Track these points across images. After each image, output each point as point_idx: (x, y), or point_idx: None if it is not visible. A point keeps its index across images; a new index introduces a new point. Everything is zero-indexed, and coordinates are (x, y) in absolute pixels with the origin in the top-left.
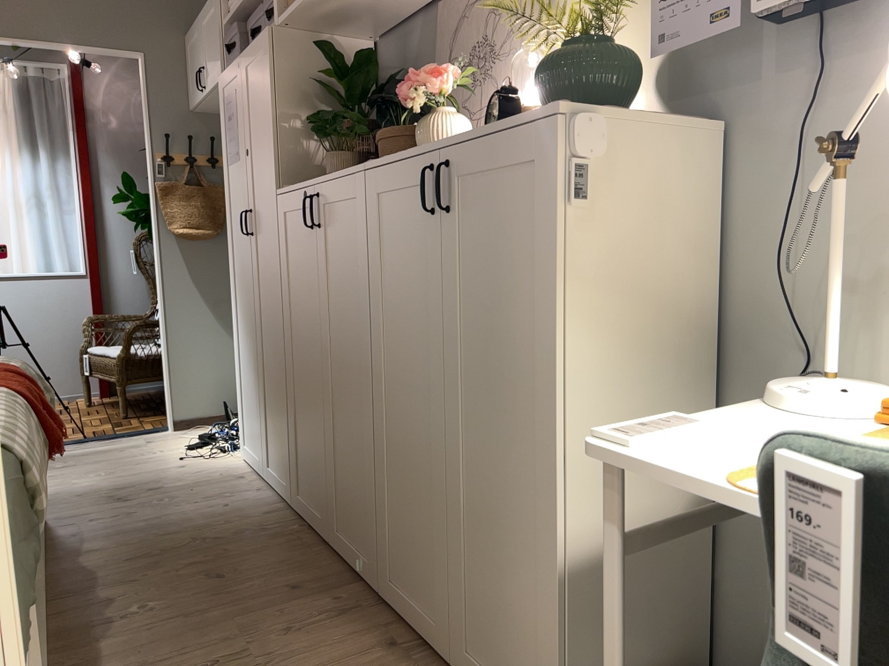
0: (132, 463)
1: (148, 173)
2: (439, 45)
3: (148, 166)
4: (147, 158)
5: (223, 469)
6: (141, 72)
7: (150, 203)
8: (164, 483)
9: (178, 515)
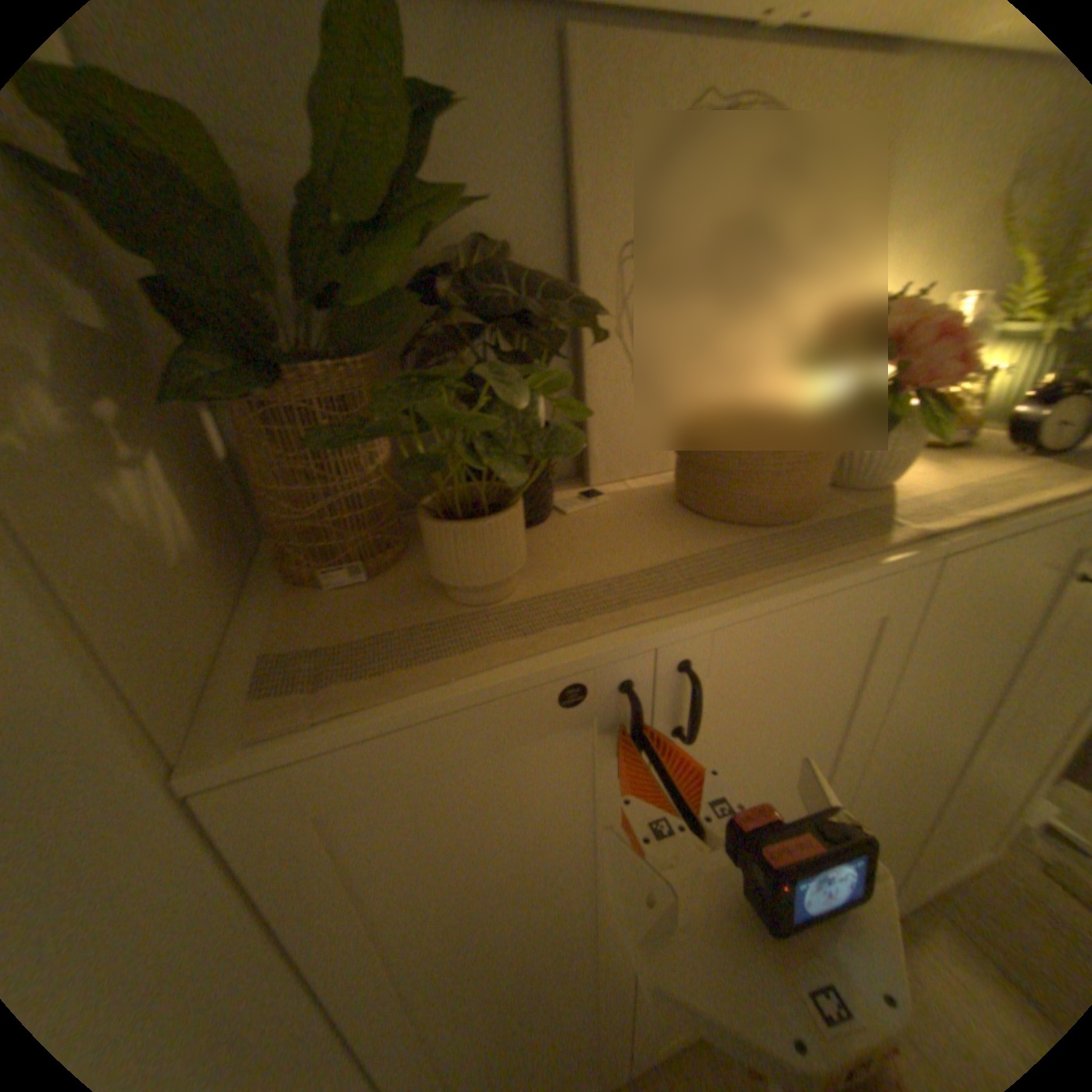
0: None
1: None
2: (584, 168)
3: None
4: None
5: None
6: None
7: None
8: None
9: None
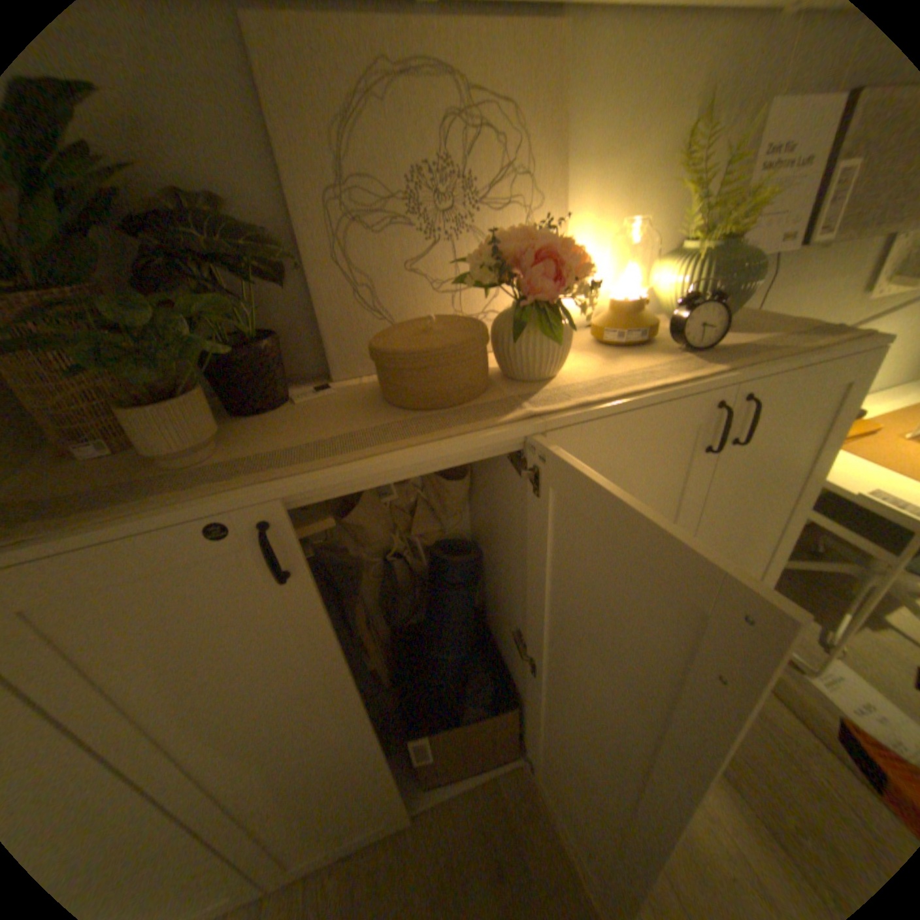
0: None
1: None
2: (279, 127)
3: None
4: None
5: None
6: None
7: None
8: None
9: None
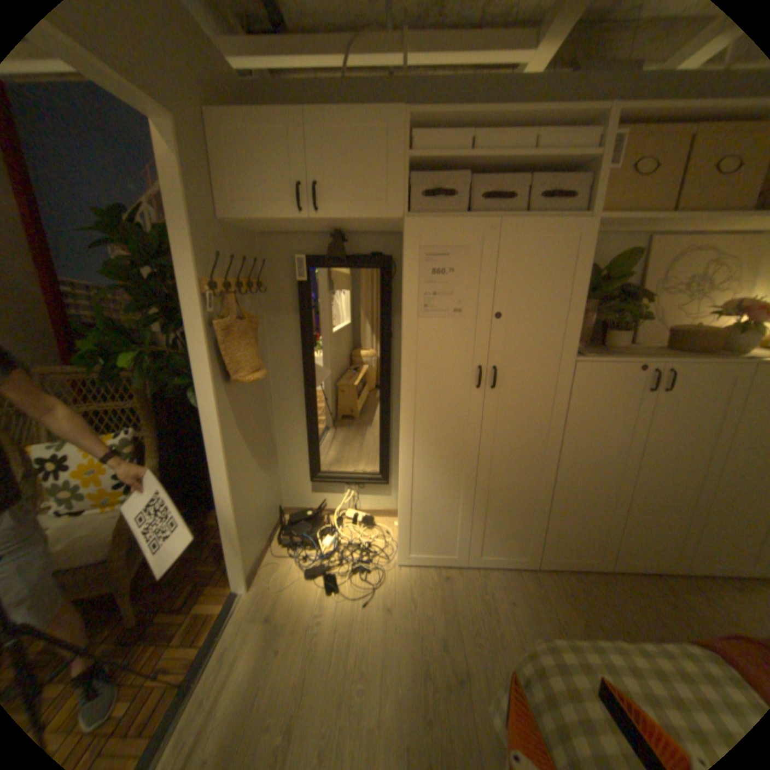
0: (338, 651)
1: (182, 307)
2: (650, 265)
3: (180, 296)
4: (178, 285)
5: (417, 585)
6: (166, 149)
7: (192, 349)
8: (431, 635)
9: (524, 641)
